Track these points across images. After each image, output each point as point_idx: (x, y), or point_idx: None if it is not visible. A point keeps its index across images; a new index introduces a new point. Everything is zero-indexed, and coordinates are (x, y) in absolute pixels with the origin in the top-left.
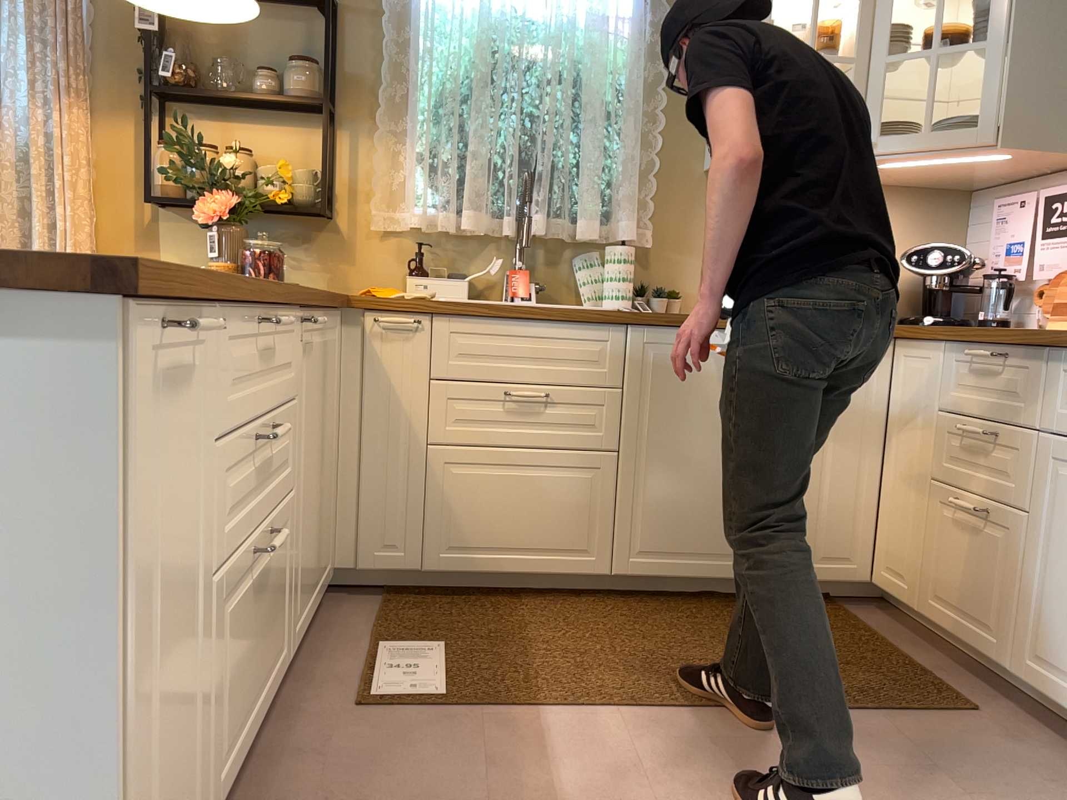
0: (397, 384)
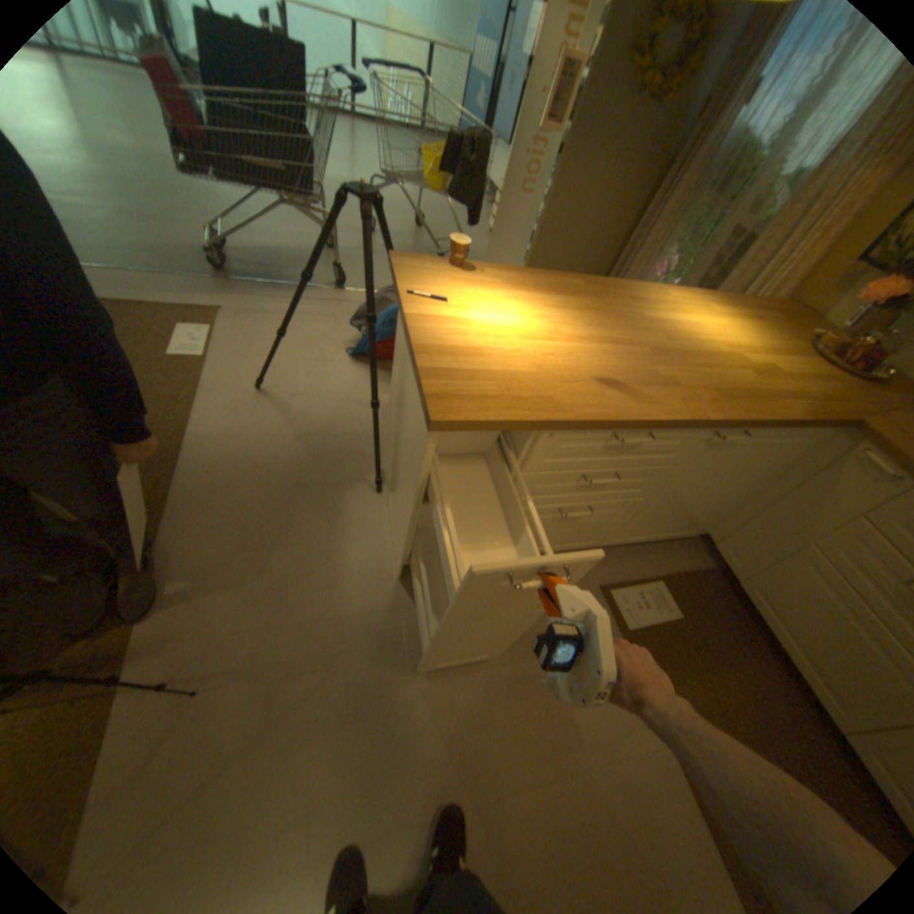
0: (838, 498)
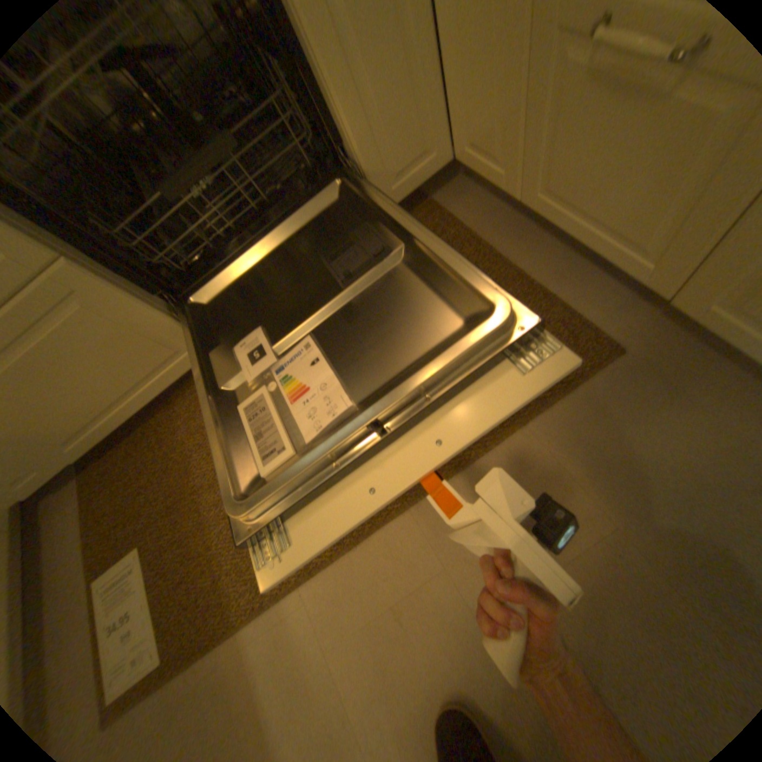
0: None
